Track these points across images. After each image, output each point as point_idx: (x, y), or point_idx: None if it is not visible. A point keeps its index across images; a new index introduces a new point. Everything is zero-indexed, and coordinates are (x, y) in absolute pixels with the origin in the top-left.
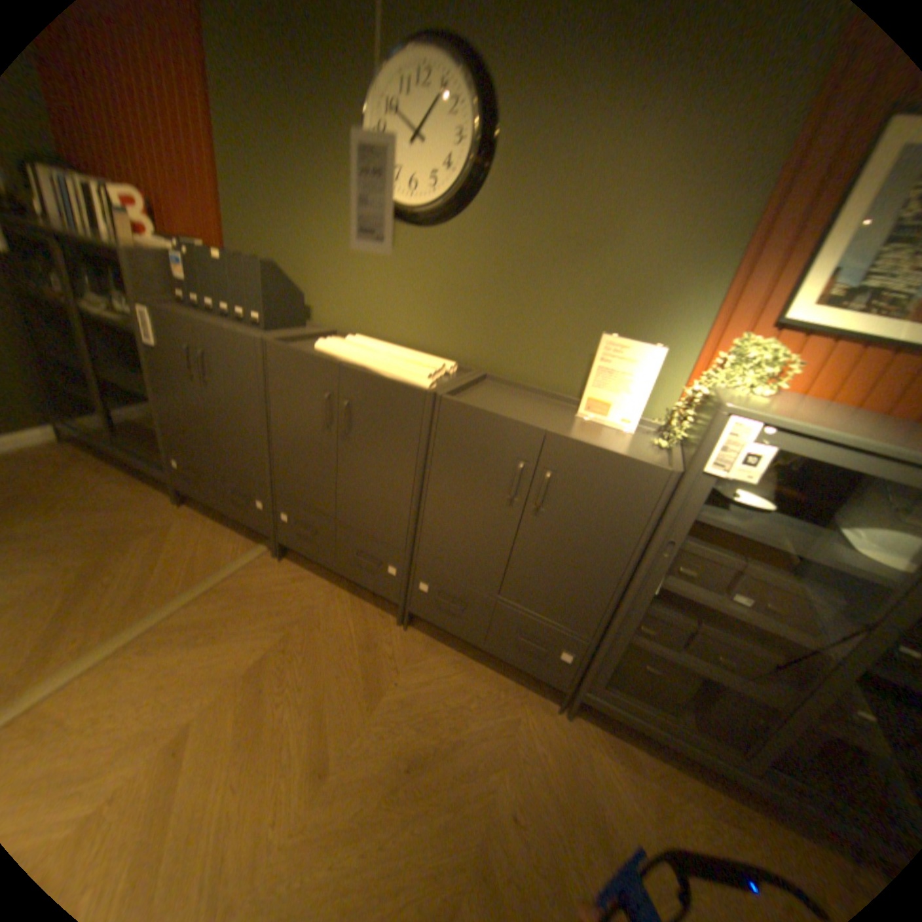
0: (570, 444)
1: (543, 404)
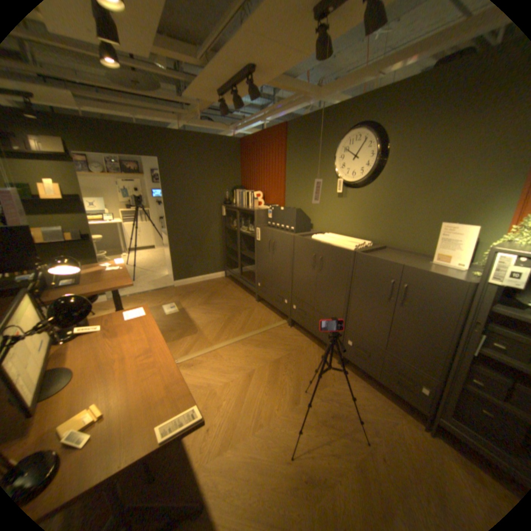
0: (415, 270)
1: (414, 258)
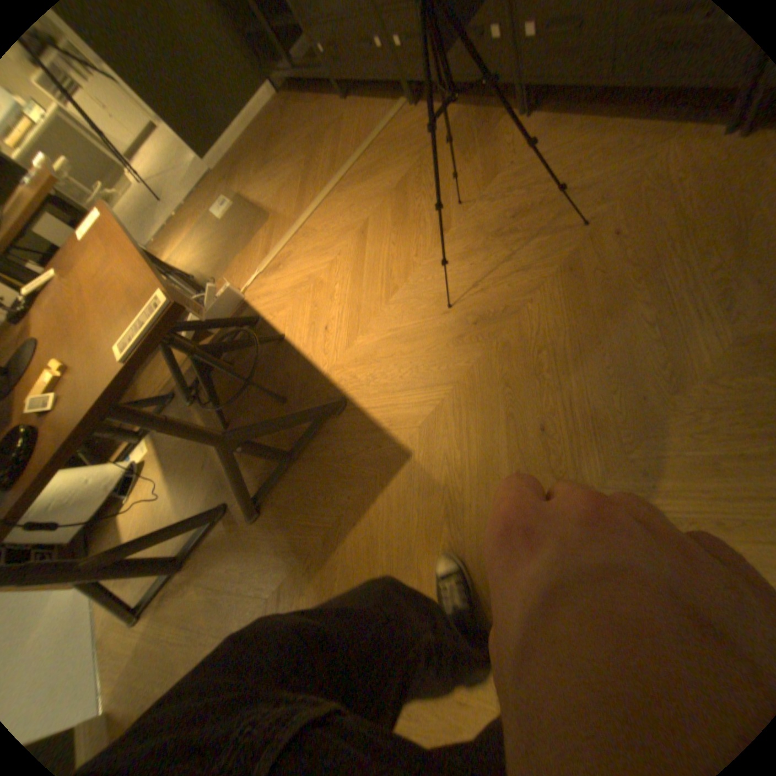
0: None
1: None
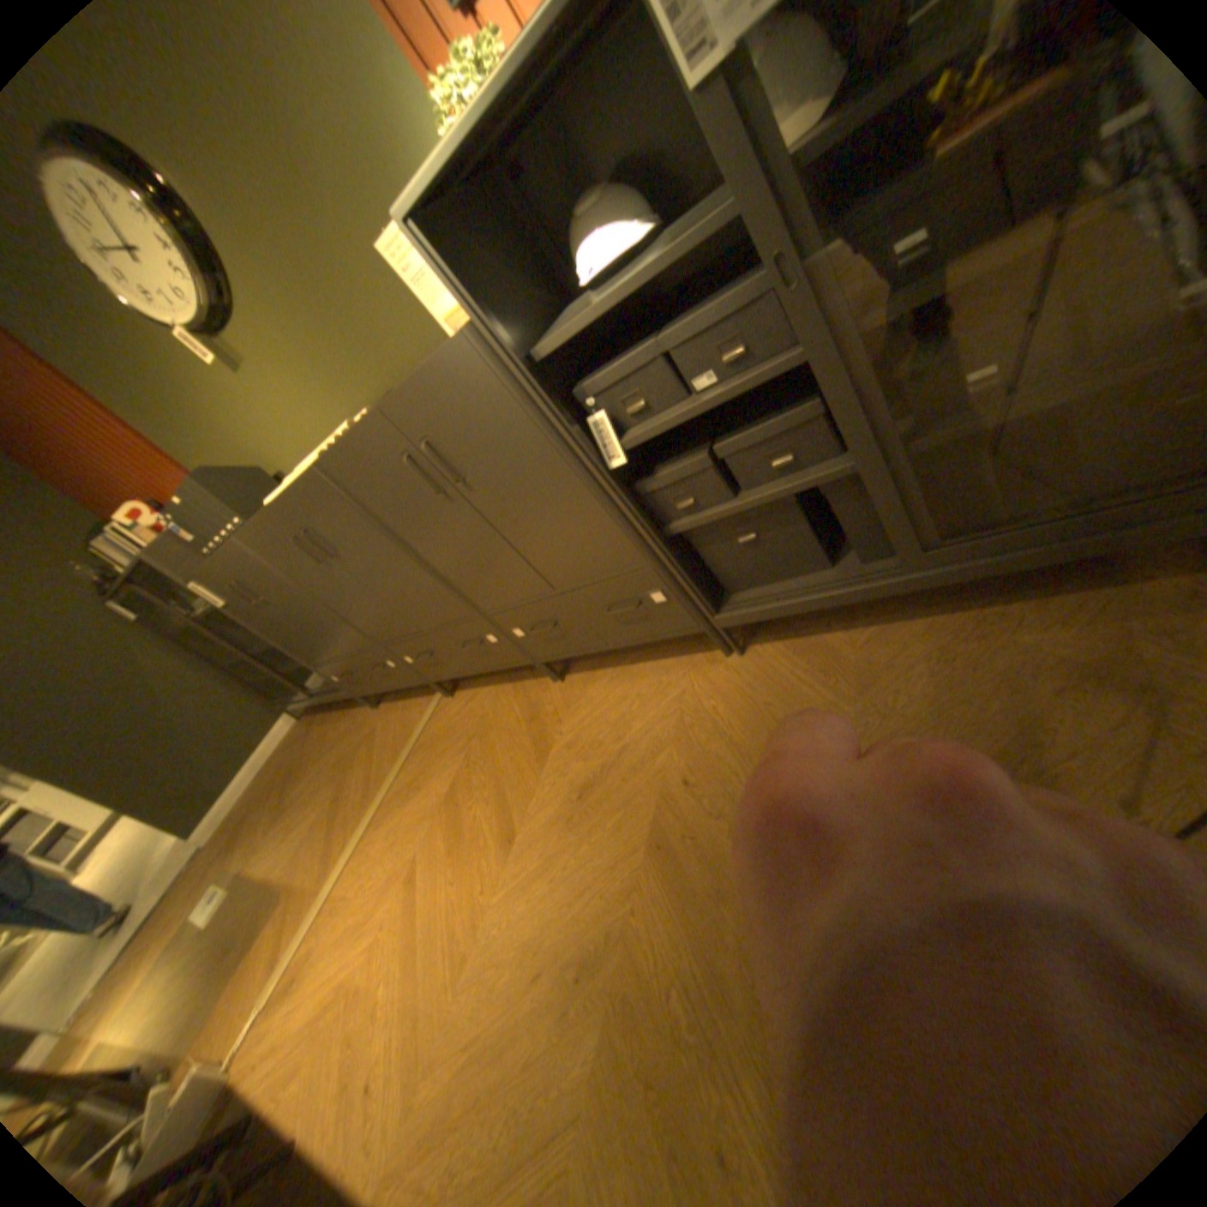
0: (399, 400)
1: None
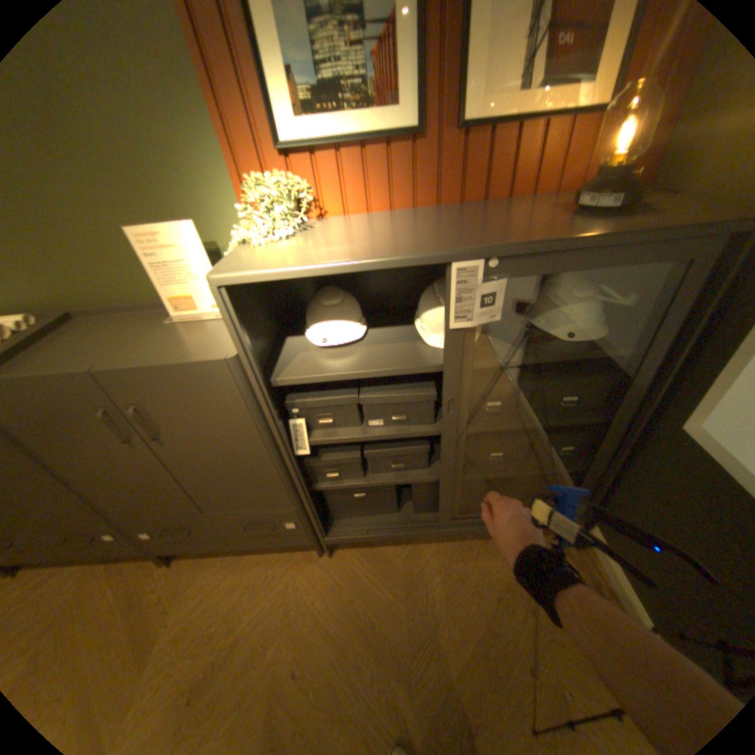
0: (122, 374)
1: (136, 322)
